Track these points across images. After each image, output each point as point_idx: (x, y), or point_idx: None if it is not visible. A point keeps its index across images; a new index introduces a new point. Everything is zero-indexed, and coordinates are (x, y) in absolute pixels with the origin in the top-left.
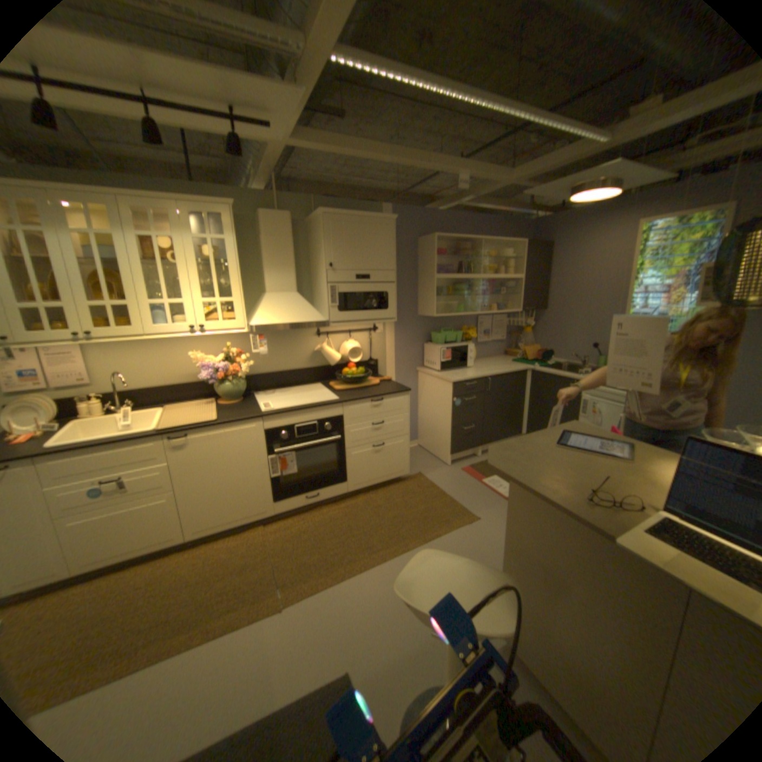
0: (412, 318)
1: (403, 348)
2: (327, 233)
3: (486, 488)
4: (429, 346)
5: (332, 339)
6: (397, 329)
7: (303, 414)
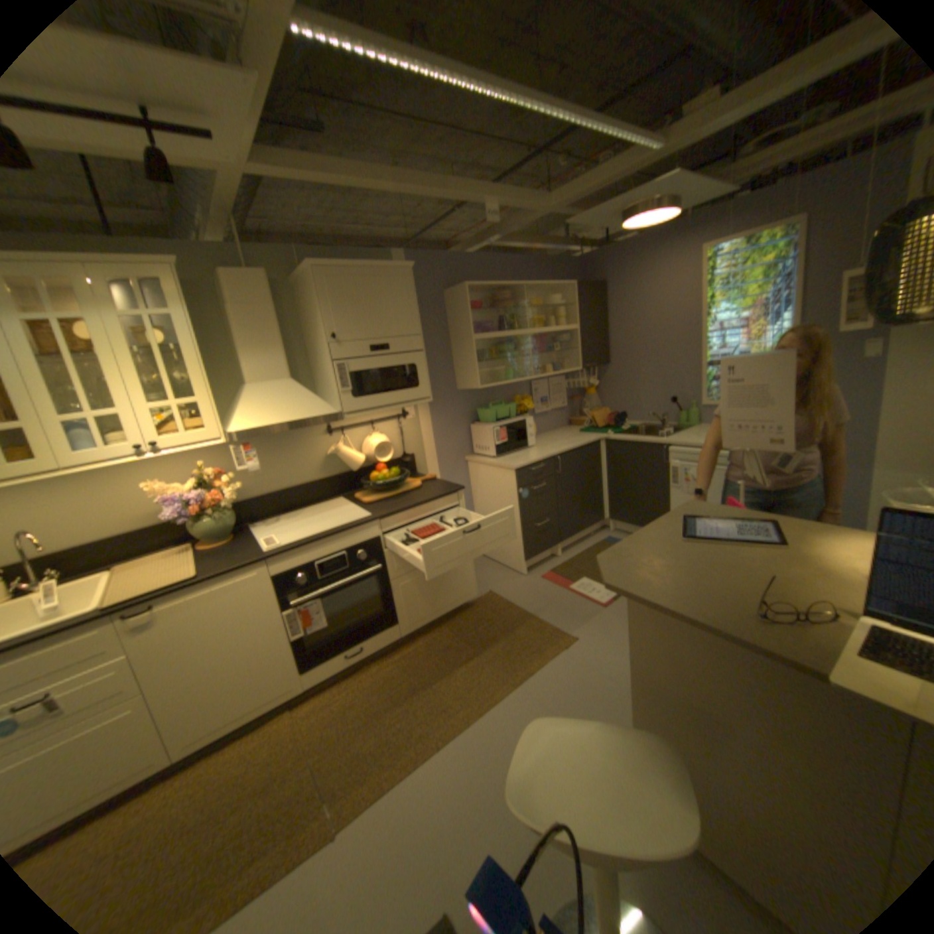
0: (450, 394)
1: (444, 433)
2: (321, 292)
3: (576, 596)
4: (476, 426)
5: (348, 435)
6: (433, 410)
7: (323, 544)
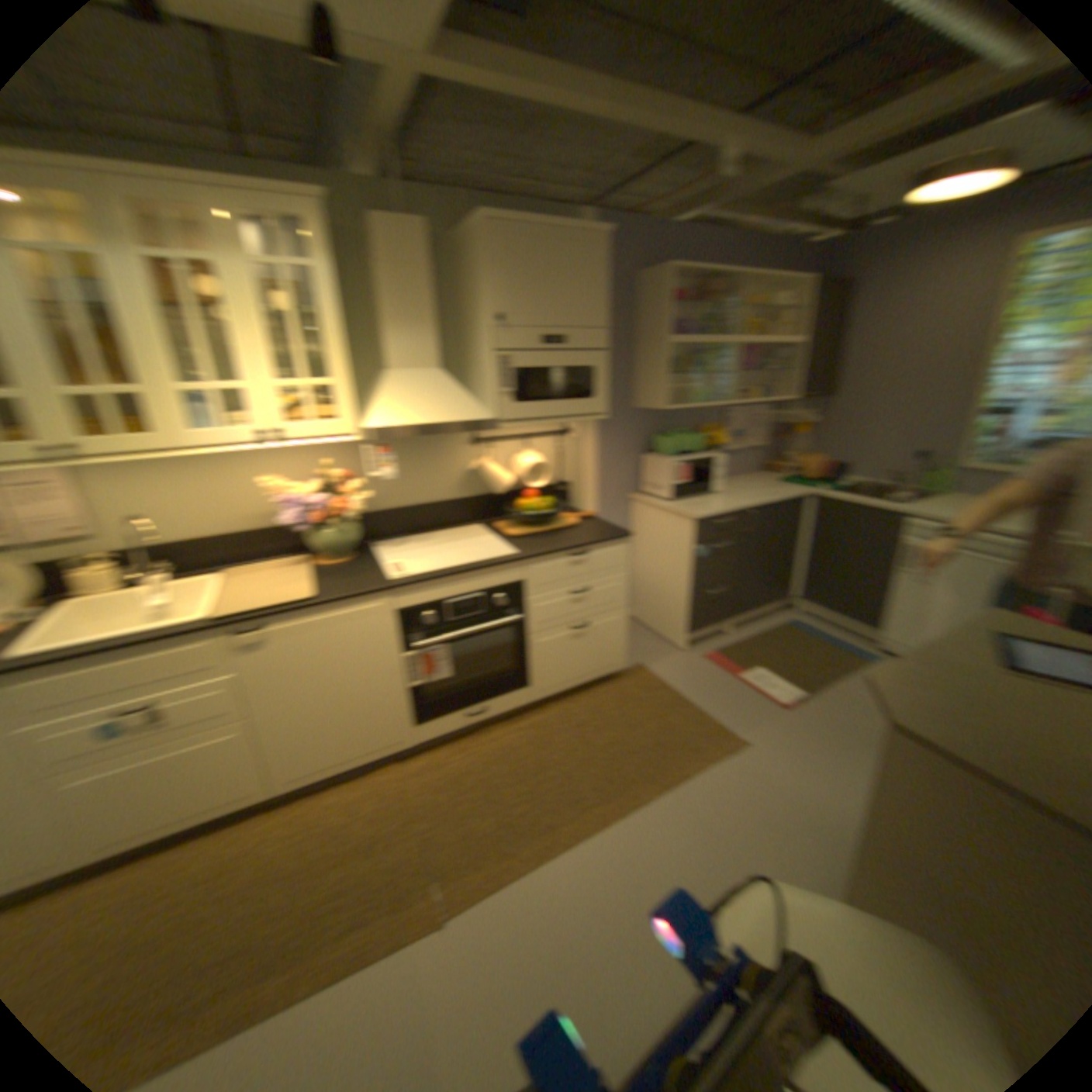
0: (620, 411)
1: (606, 461)
2: (487, 255)
3: (746, 688)
4: (647, 457)
5: (491, 449)
6: (597, 430)
7: (453, 581)
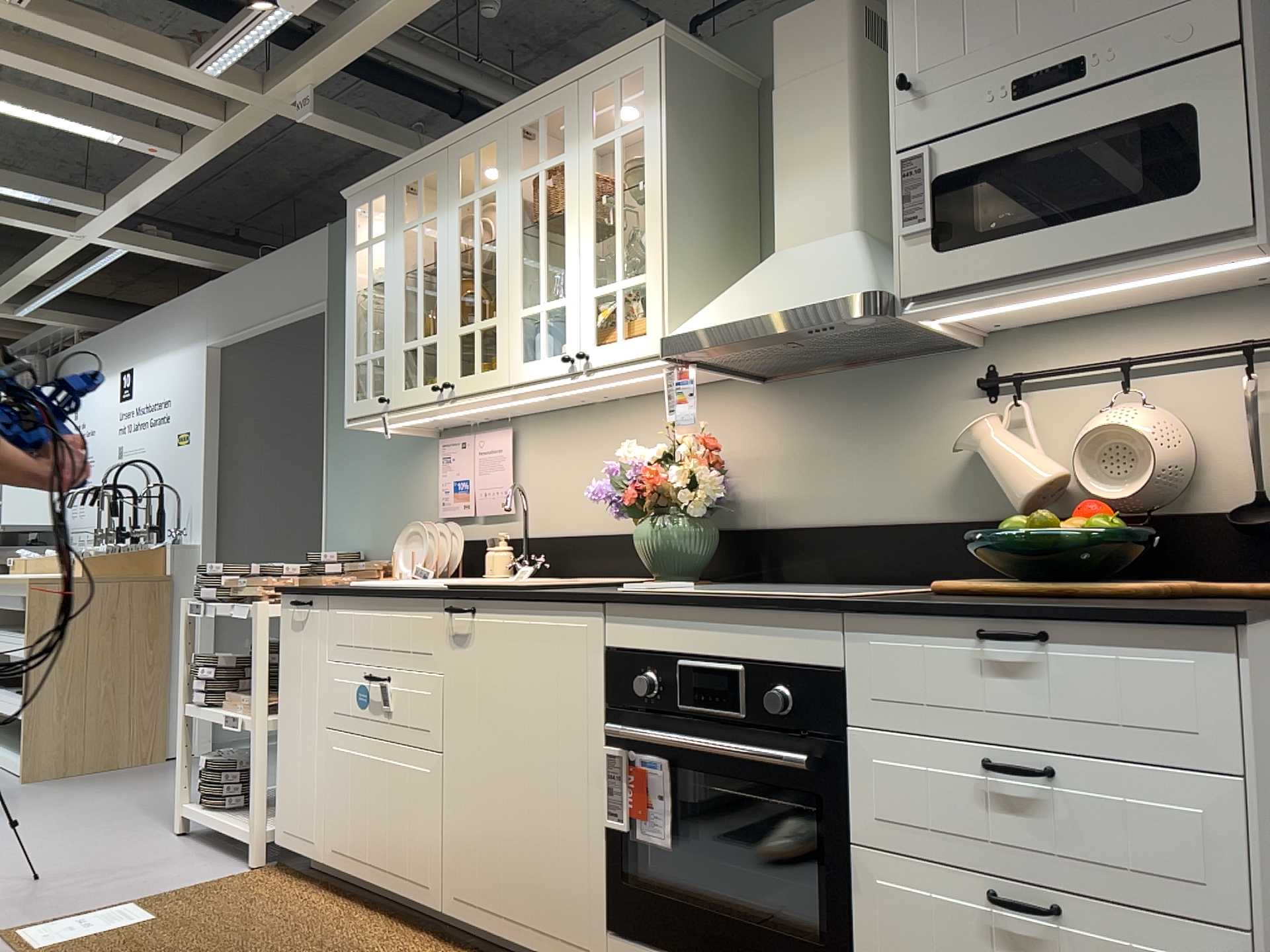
0: None
1: None
2: None
3: None
4: None
5: (1045, 401)
6: None
7: (704, 618)
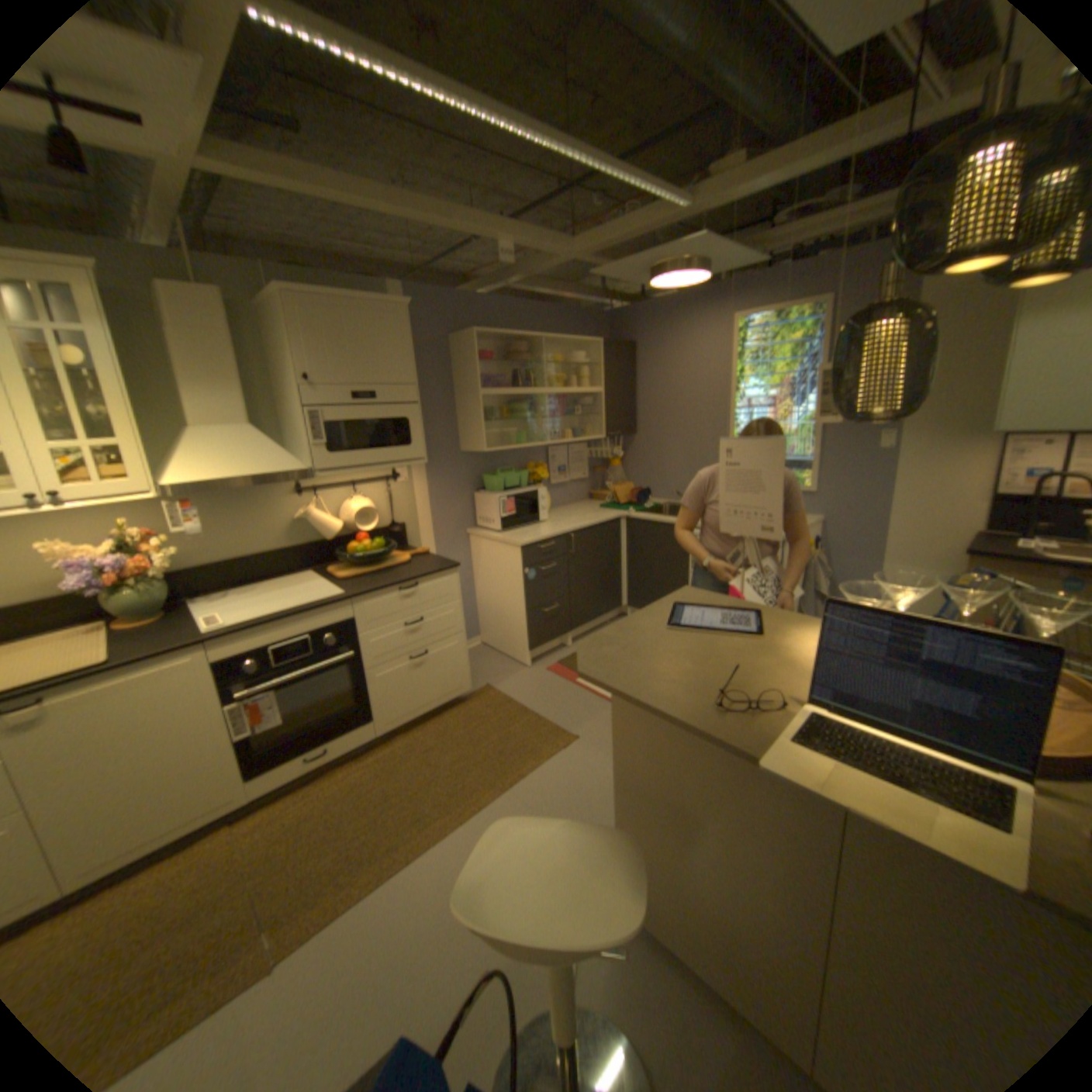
0: (452, 456)
1: (443, 501)
2: (292, 323)
3: (582, 691)
4: (481, 495)
5: (323, 497)
6: (430, 474)
7: (280, 626)
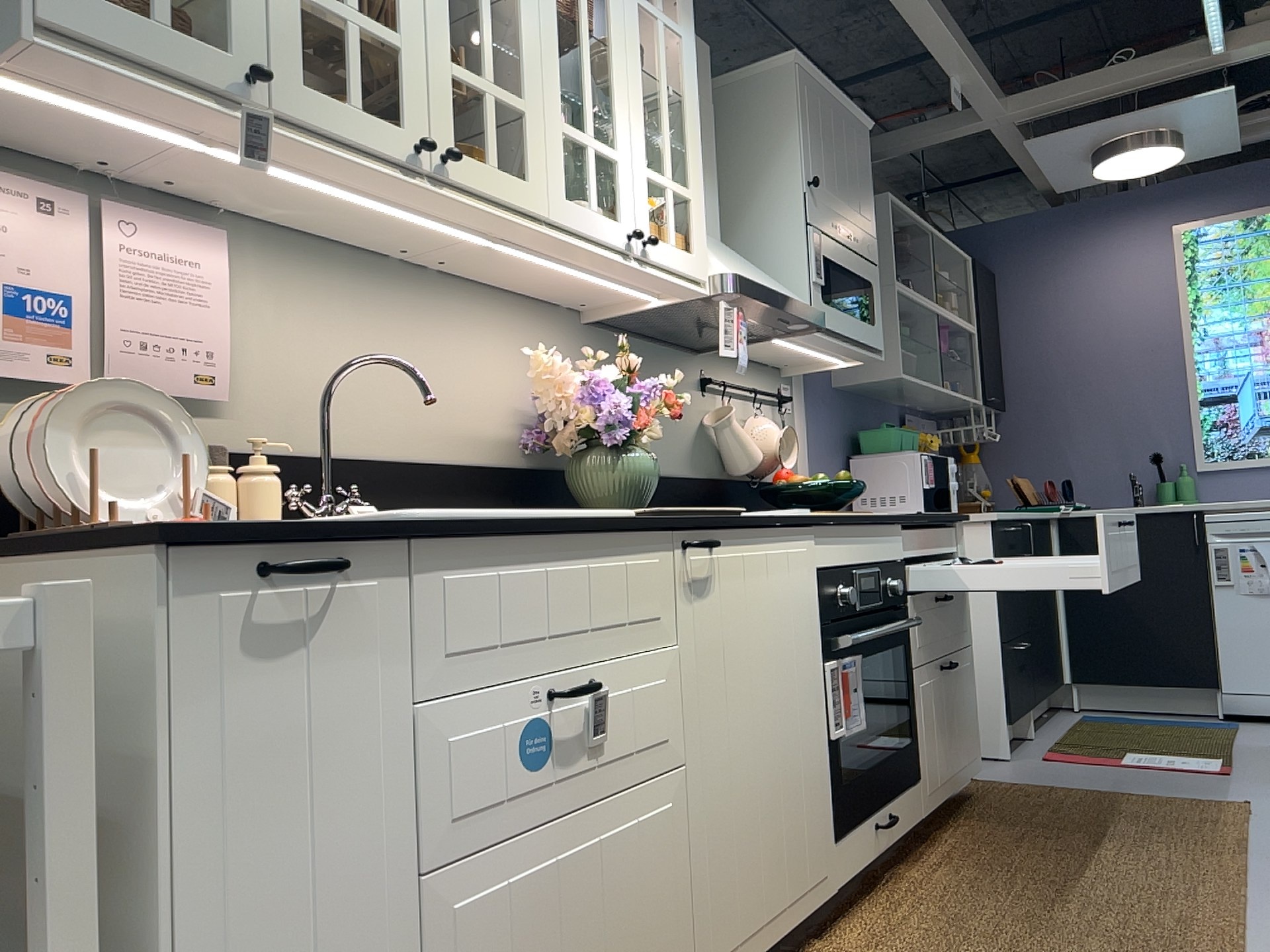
0: (828, 387)
1: (823, 459)
2: (803, 106)
3: (1148, 767)
4: (865, 459)
5: (725, 403)
6: (812, 408)
7: (862, 534)
